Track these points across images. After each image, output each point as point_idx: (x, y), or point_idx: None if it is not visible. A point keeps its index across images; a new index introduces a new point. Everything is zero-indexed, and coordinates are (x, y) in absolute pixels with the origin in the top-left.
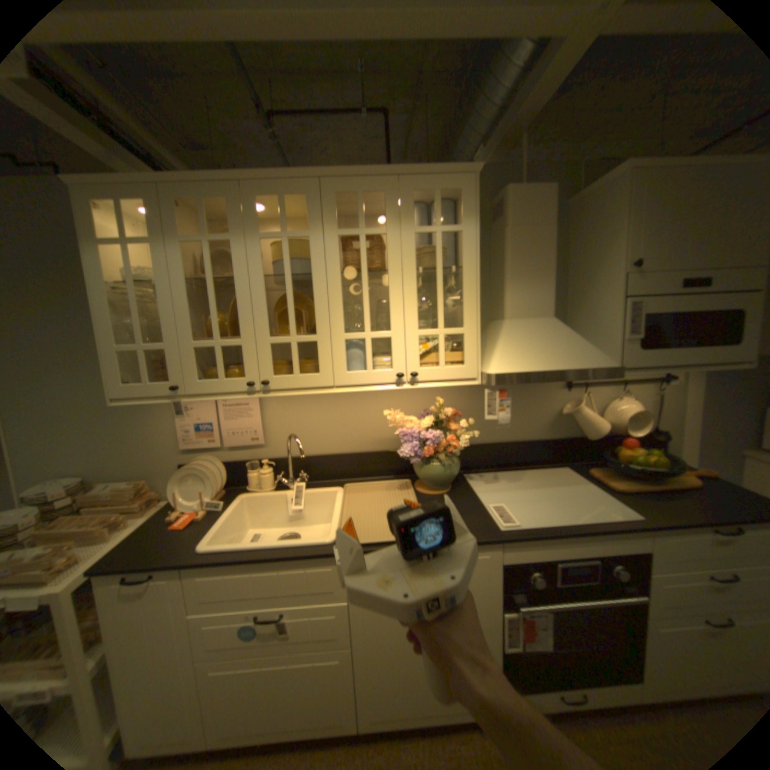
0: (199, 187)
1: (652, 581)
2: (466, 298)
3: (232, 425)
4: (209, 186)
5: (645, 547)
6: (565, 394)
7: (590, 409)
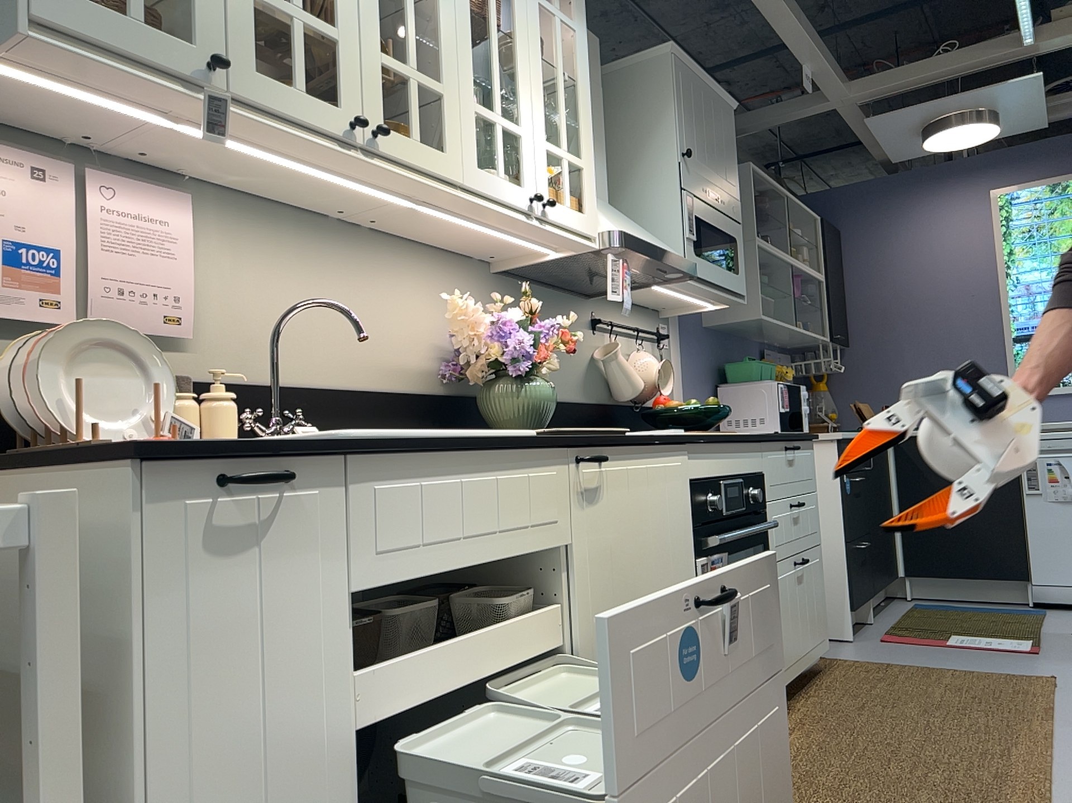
0: None
1: (767, 509)
2: (584, 122)
3: (119, 267)
4: None
5: (761, 463)
6: (593, 337)
7: (626, 355)
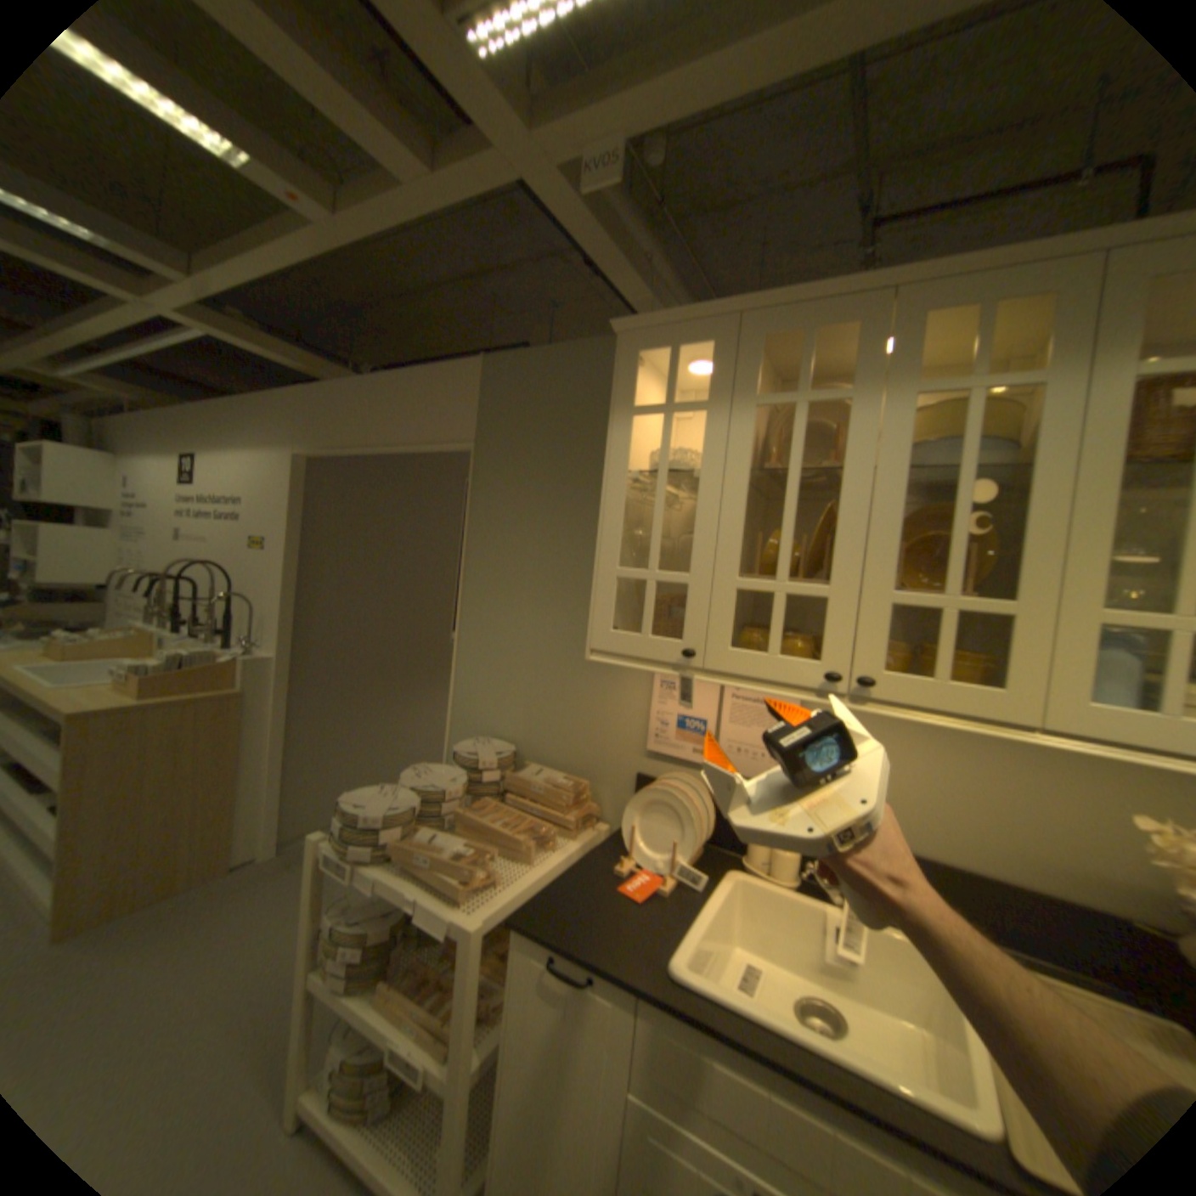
0: (814, 309)
1: None
2: None
3: (739, 734)
4: (832, 306)
5: None
6: None
7: None
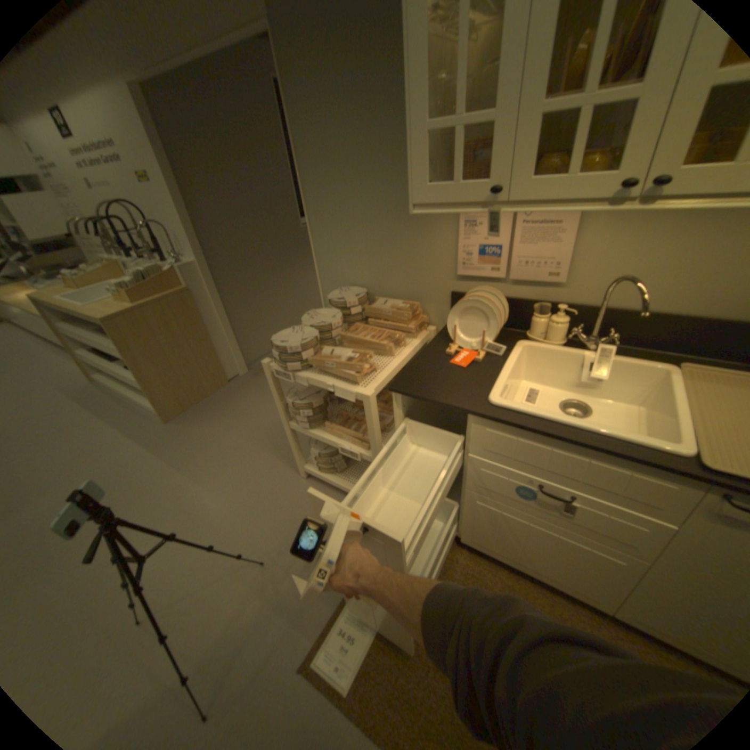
0: None
1: None
2: None
3: (527, 250)
4: None
5: None
6: None
7: None
